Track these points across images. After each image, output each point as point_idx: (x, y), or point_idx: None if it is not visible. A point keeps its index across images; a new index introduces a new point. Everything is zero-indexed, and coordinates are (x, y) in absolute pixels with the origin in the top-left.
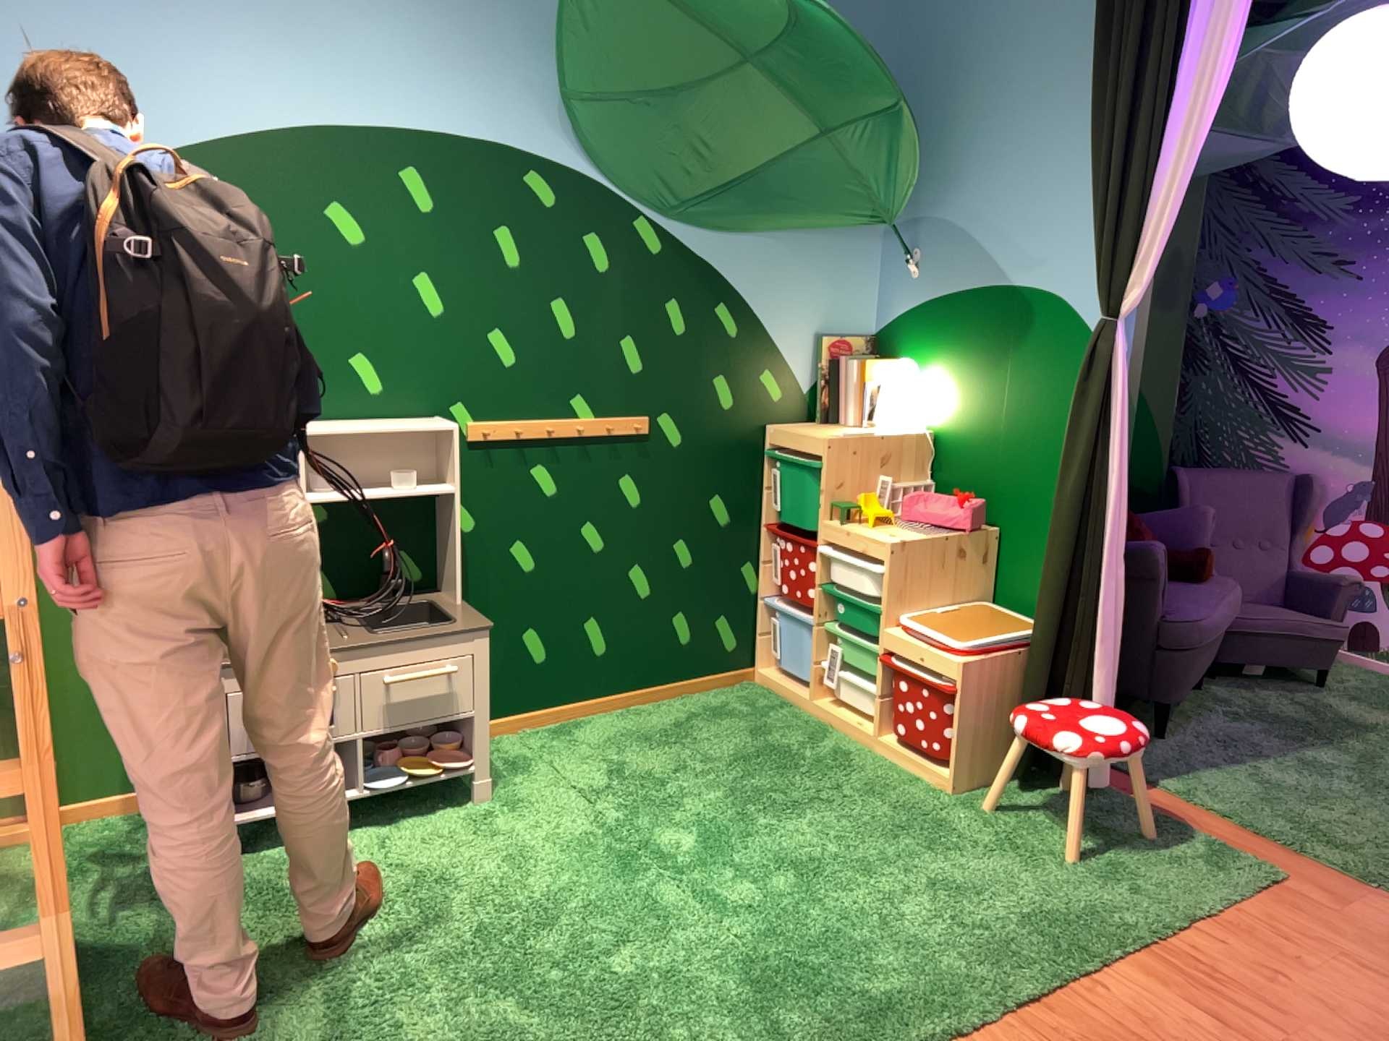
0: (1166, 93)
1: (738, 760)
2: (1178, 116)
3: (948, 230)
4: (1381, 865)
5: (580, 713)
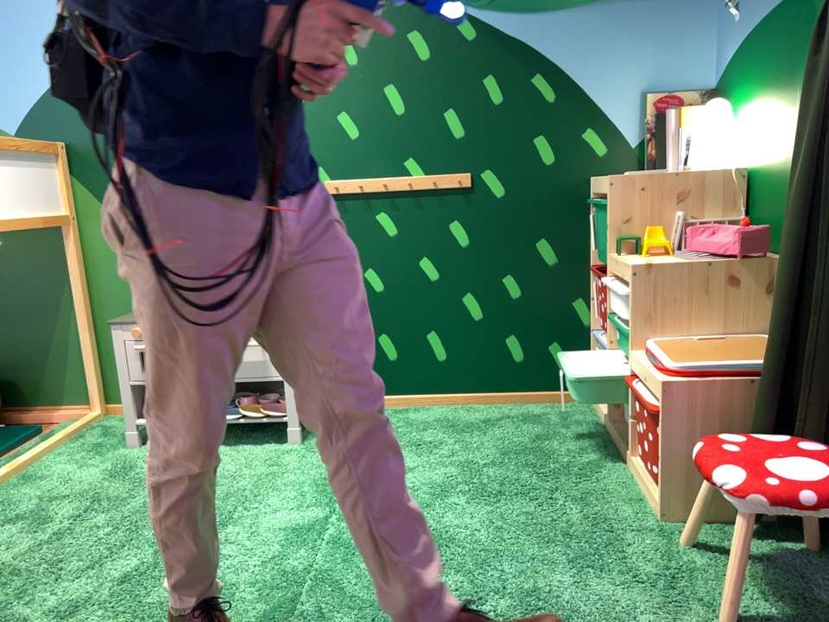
0: None
1: (497, 457)
2: None
3: None
4: None
5: (426, 405)
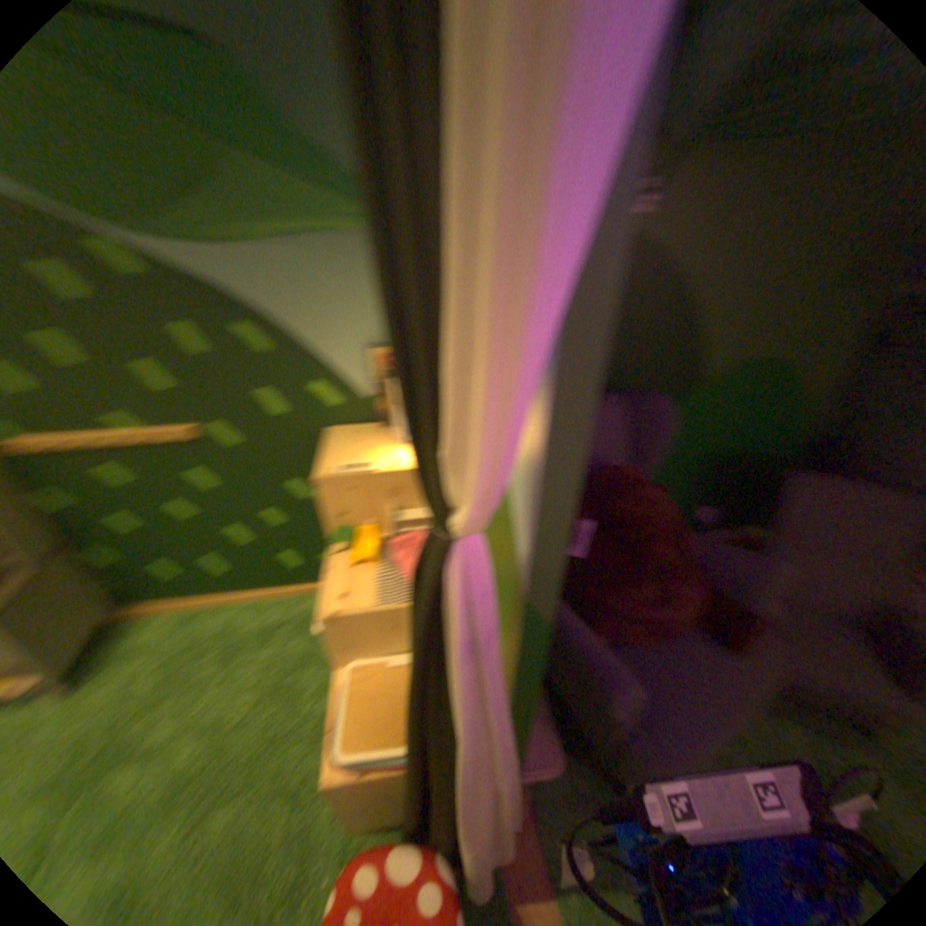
0: None
1: (245, 713)
2: None
3: None
4: None
5: (215, 608)
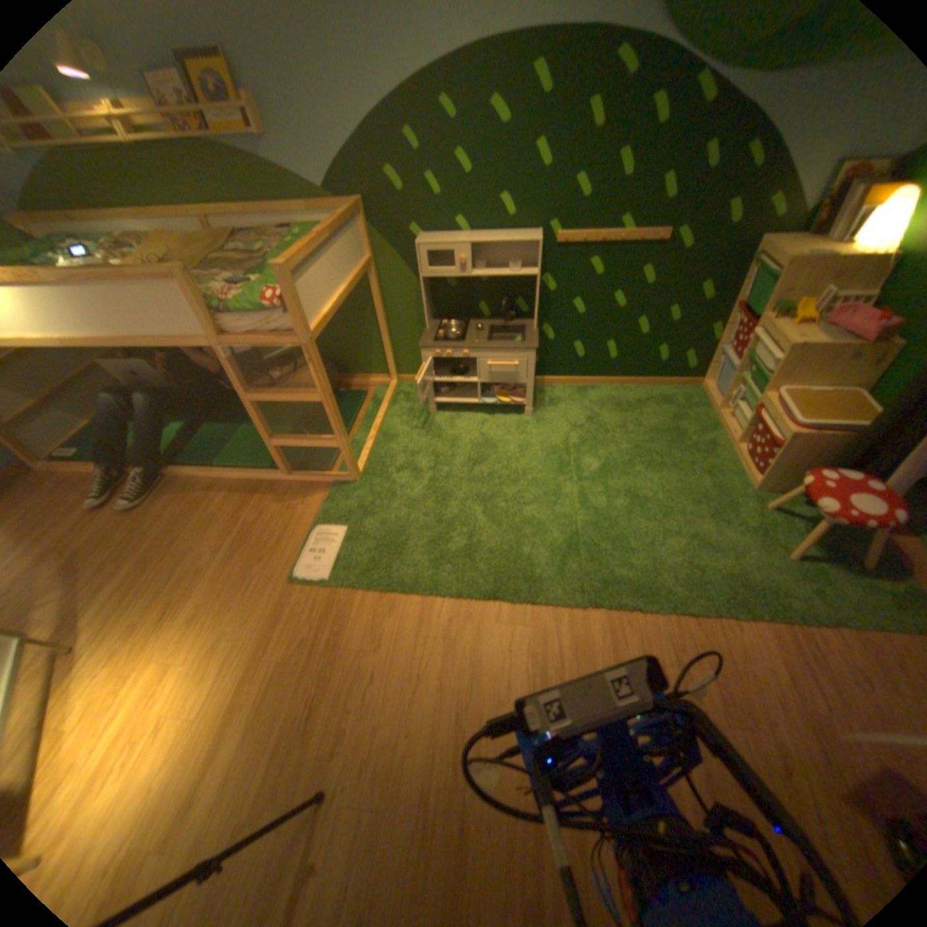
0: None
1: (651, 434)
2: None
3: None
4: None
5: (595, 384)
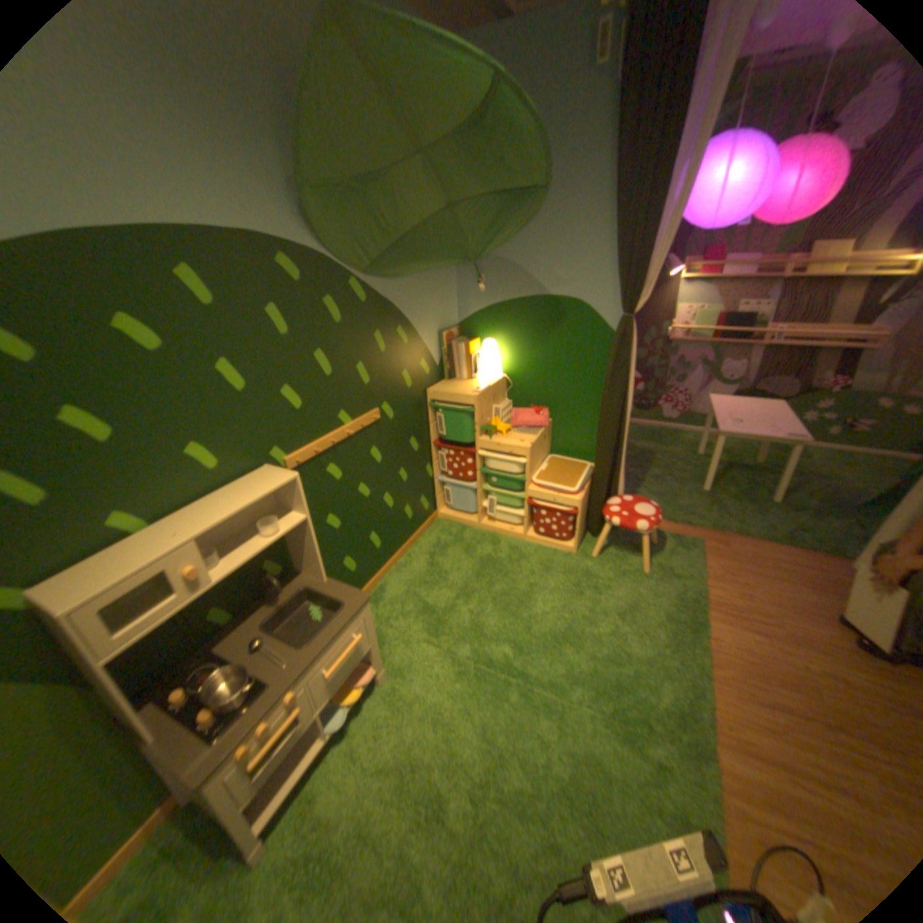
0: (673, 176)
1: (479, 578)
2: (674, 191)
3: (507, 260)
4: (728, 524)
5: (377, 582)
